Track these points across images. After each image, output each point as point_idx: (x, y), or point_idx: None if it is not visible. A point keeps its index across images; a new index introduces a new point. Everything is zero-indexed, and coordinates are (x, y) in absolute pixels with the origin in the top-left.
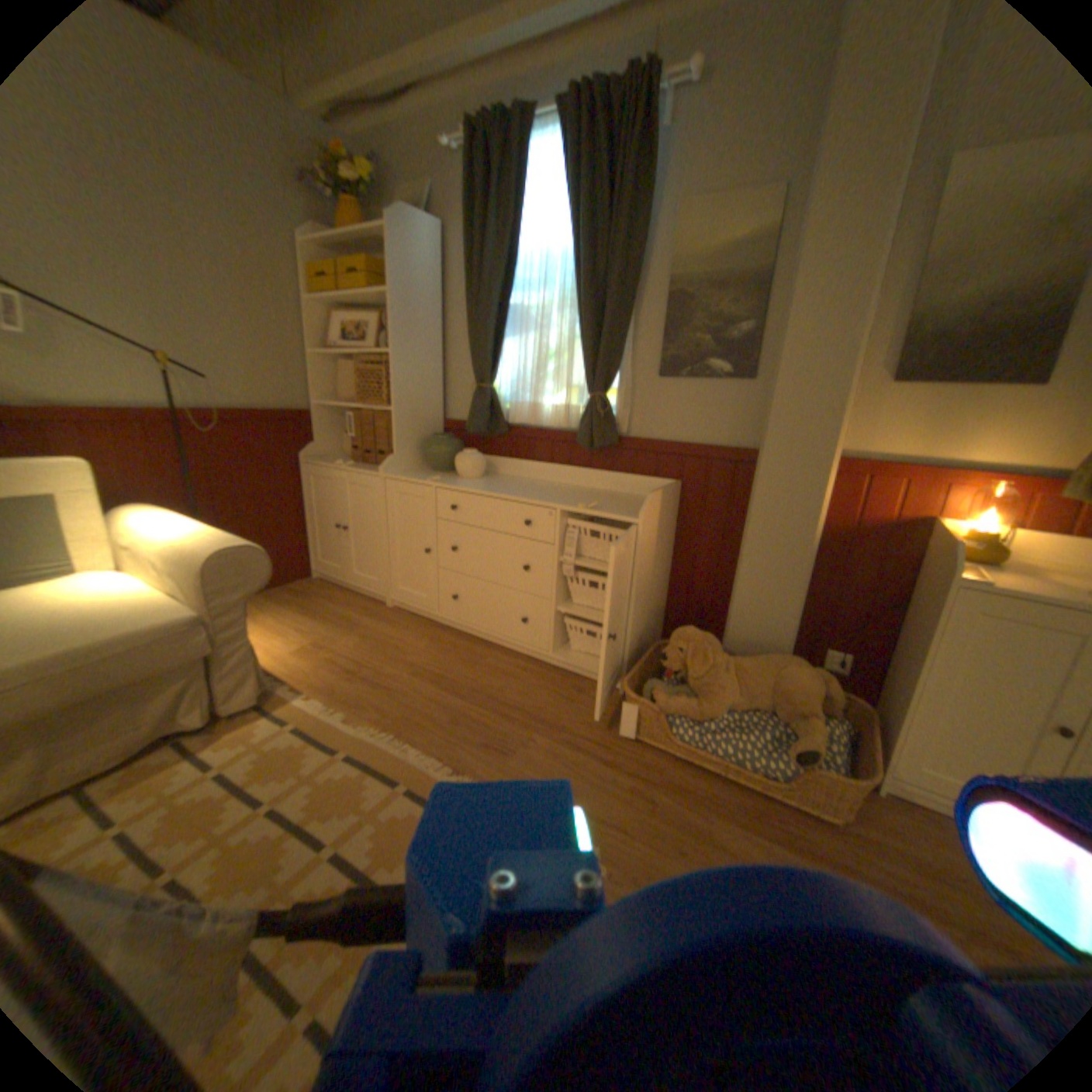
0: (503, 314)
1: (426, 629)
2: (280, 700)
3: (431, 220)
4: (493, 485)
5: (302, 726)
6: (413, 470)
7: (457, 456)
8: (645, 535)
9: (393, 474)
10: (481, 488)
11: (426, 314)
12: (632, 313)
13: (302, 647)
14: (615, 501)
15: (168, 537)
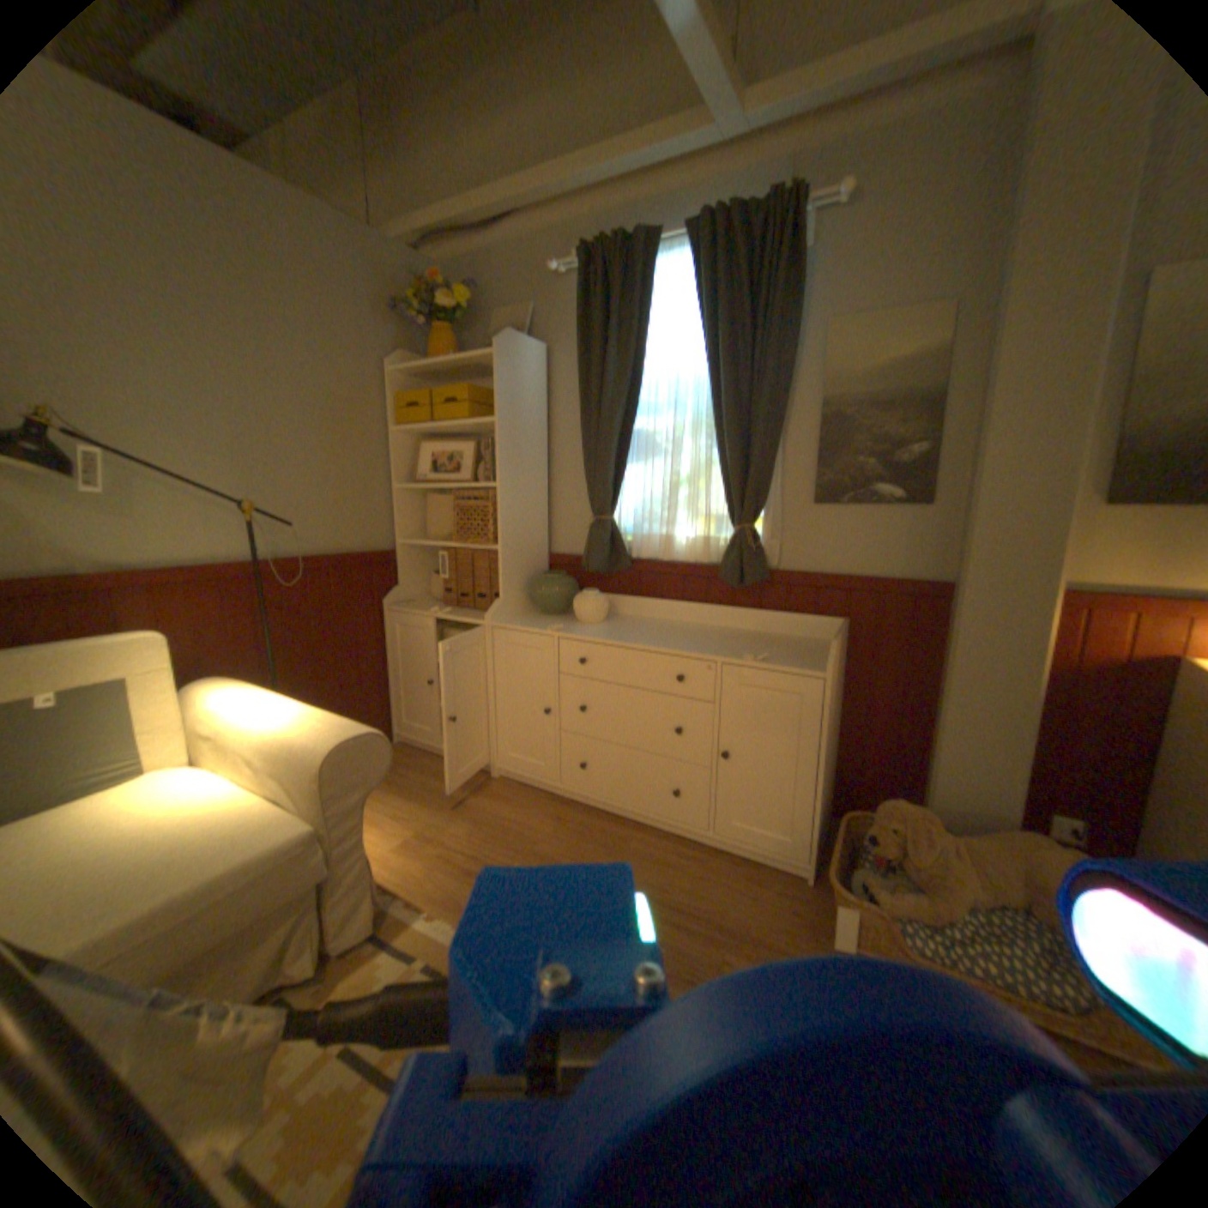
0: (624, 440)
1: (548, 805)
2: (398, 921)
3: (538, 345)
4: (625, 630)
5: (435, 960)
6: (521, 614)
7: (573, 596)
8: (832, 690)
9: (502, 621)
10: (614, 636)
11: (533, 443)
12: (781, 437)
13: (405, 840)
14: (778, 646)
15: (269, 725)
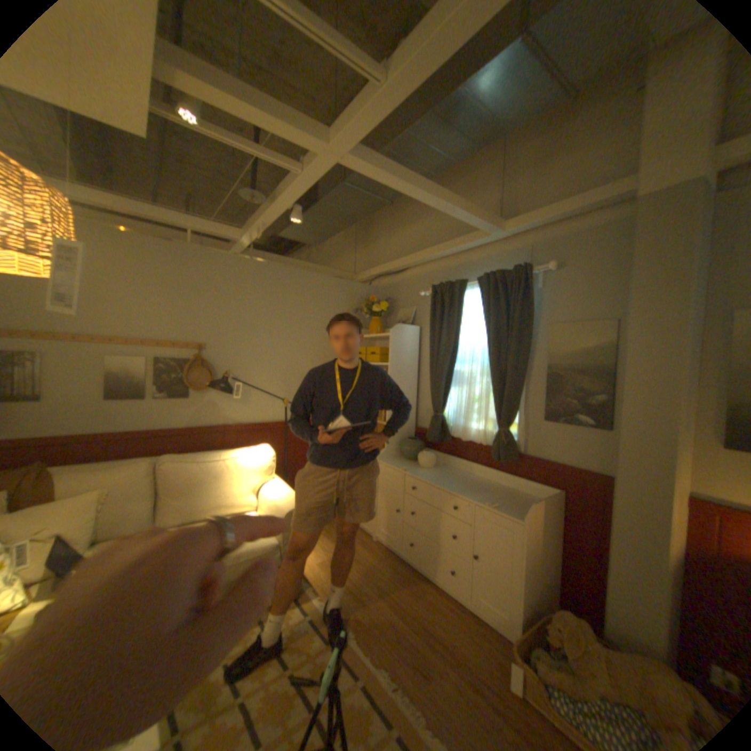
0: (449, 376)
1: (394, 563)
2: (307, 598)
3: (414, 328)
4: (438, 476)
5: (315, 620)
6: (395, 458)
7: (420, 452)
8: (531, 534)
9: (383, 461)
10: (430, 479)
11: (408, 373)
12: (524, 383)
13: (324, 562)
14: (515, 501)
15: (273, 496)
